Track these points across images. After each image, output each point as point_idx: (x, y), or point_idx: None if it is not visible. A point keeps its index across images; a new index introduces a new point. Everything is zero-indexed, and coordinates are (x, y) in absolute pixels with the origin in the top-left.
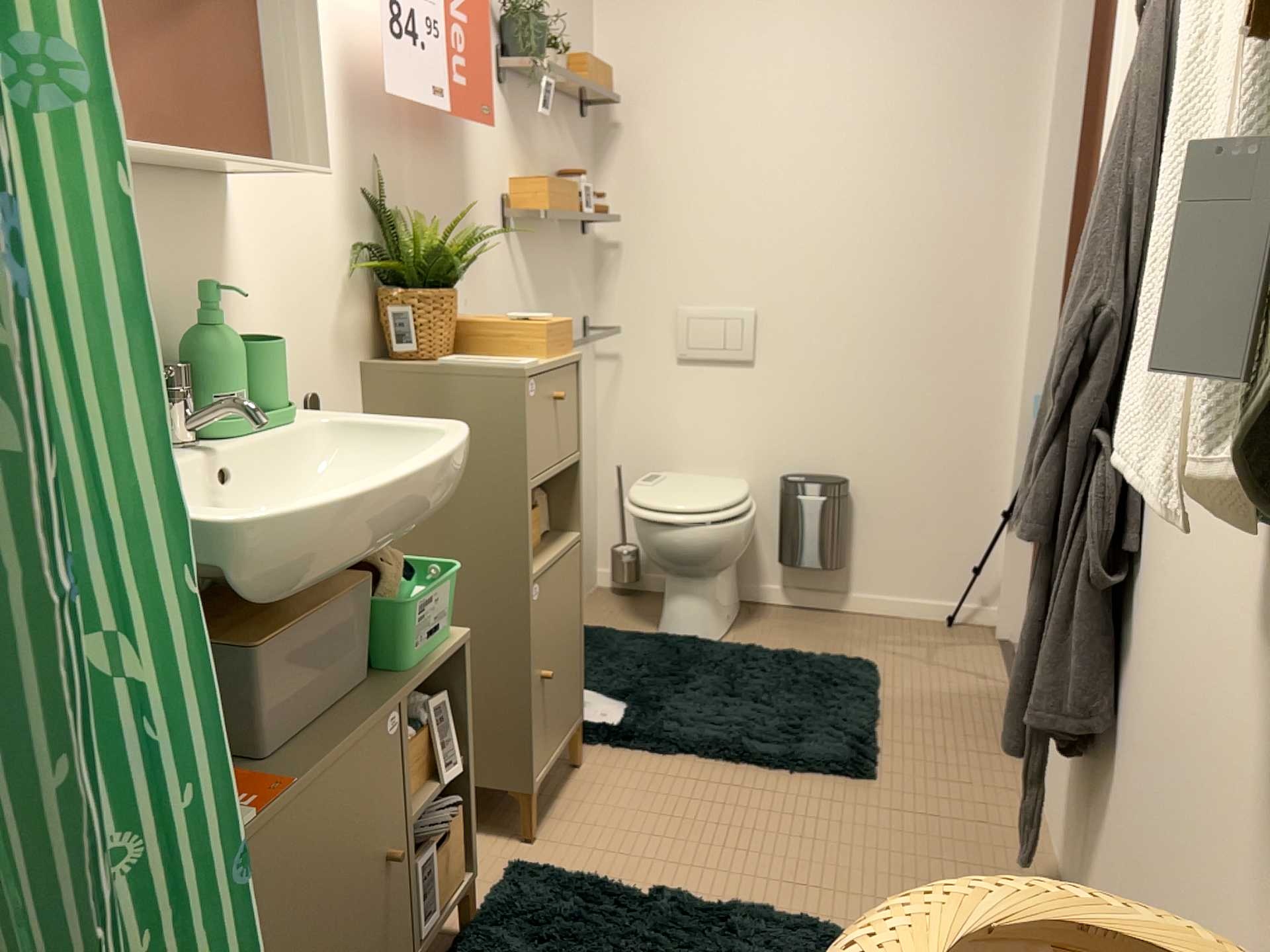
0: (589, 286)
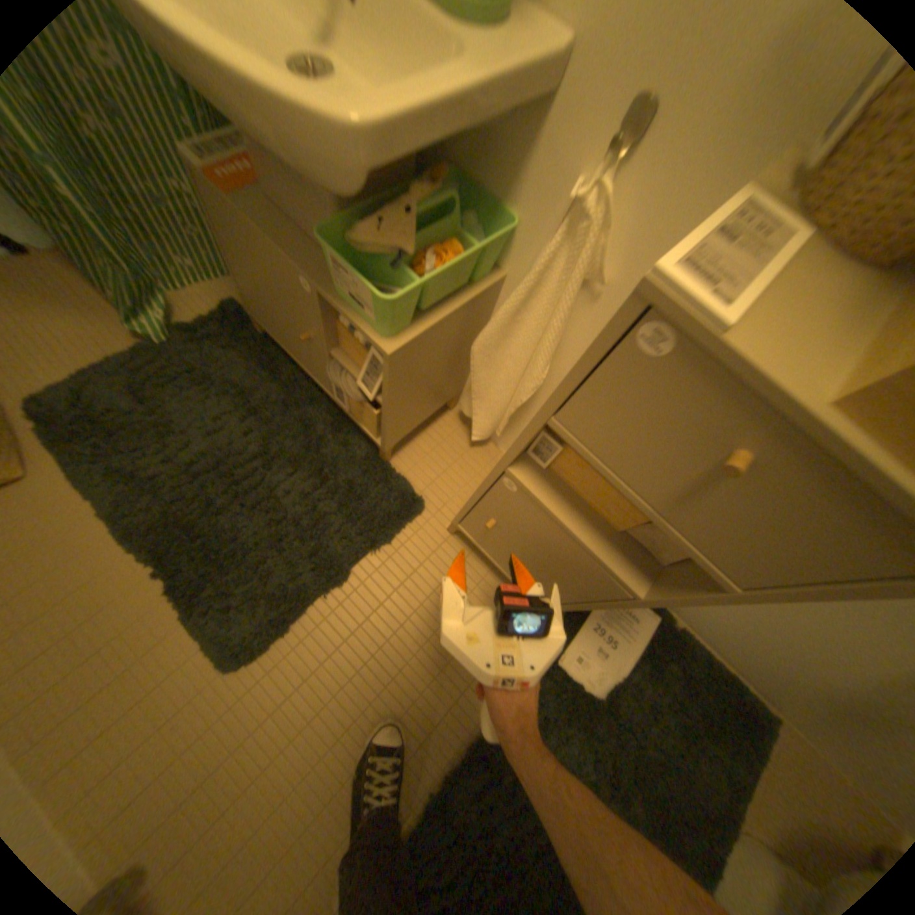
0: None
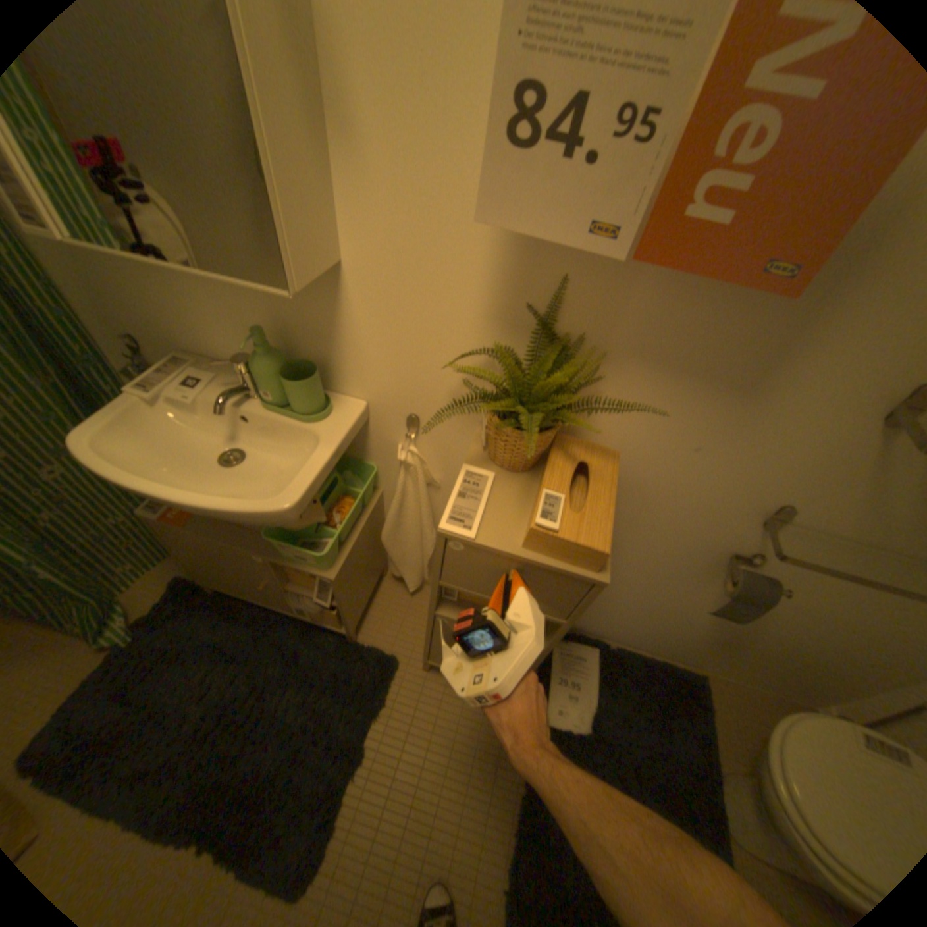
0: None
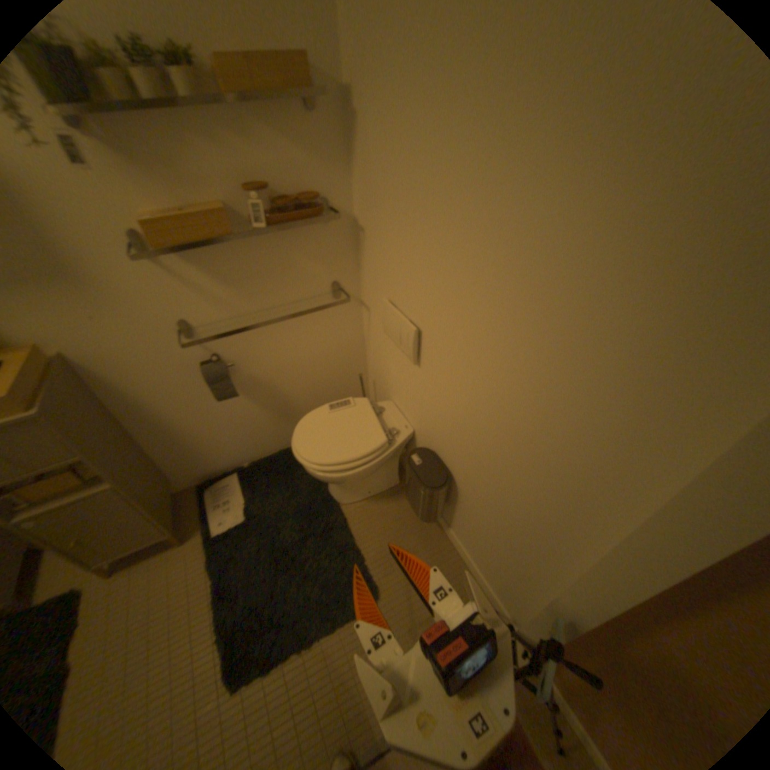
0: (337, 256)
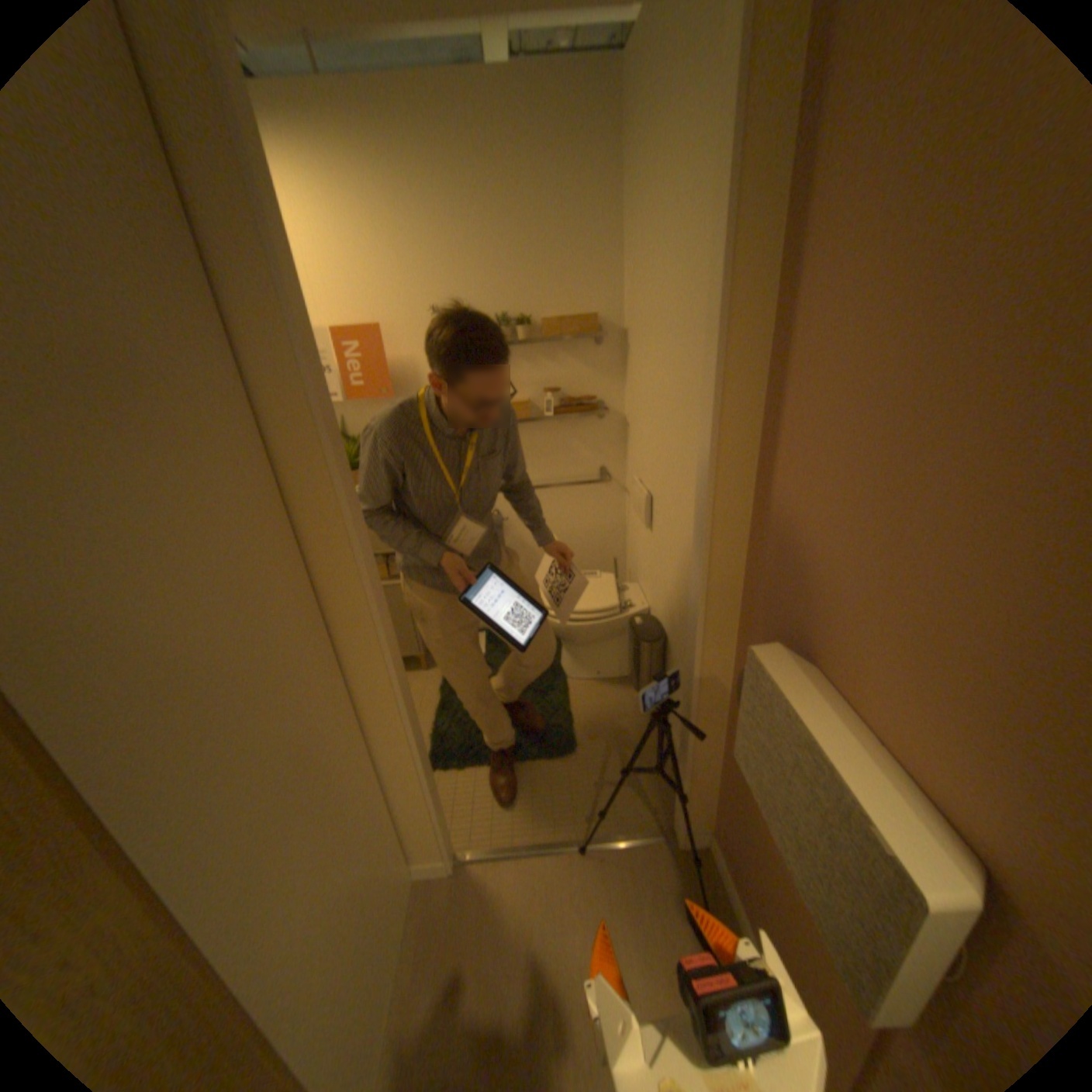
0: (608, 447)
